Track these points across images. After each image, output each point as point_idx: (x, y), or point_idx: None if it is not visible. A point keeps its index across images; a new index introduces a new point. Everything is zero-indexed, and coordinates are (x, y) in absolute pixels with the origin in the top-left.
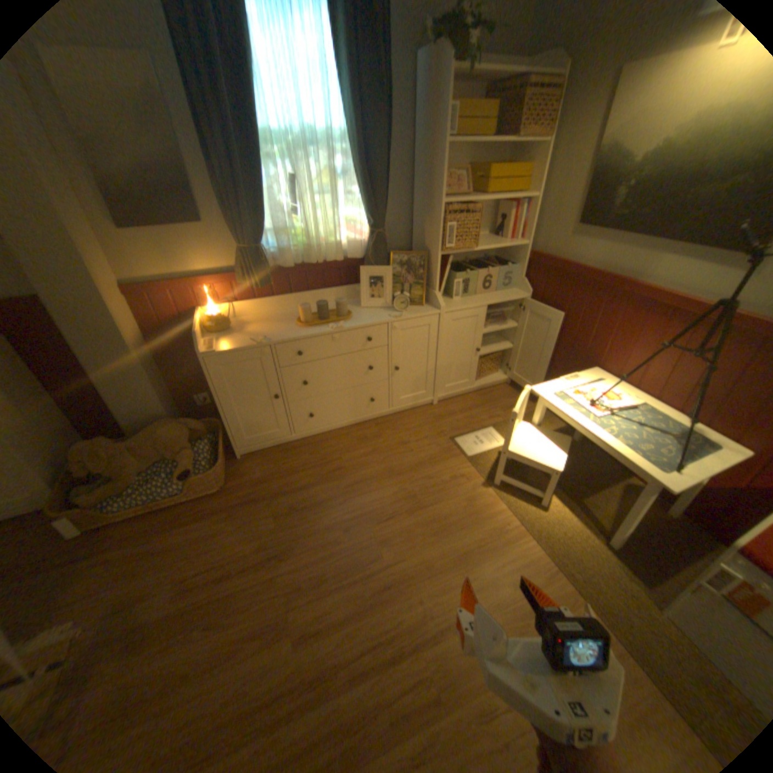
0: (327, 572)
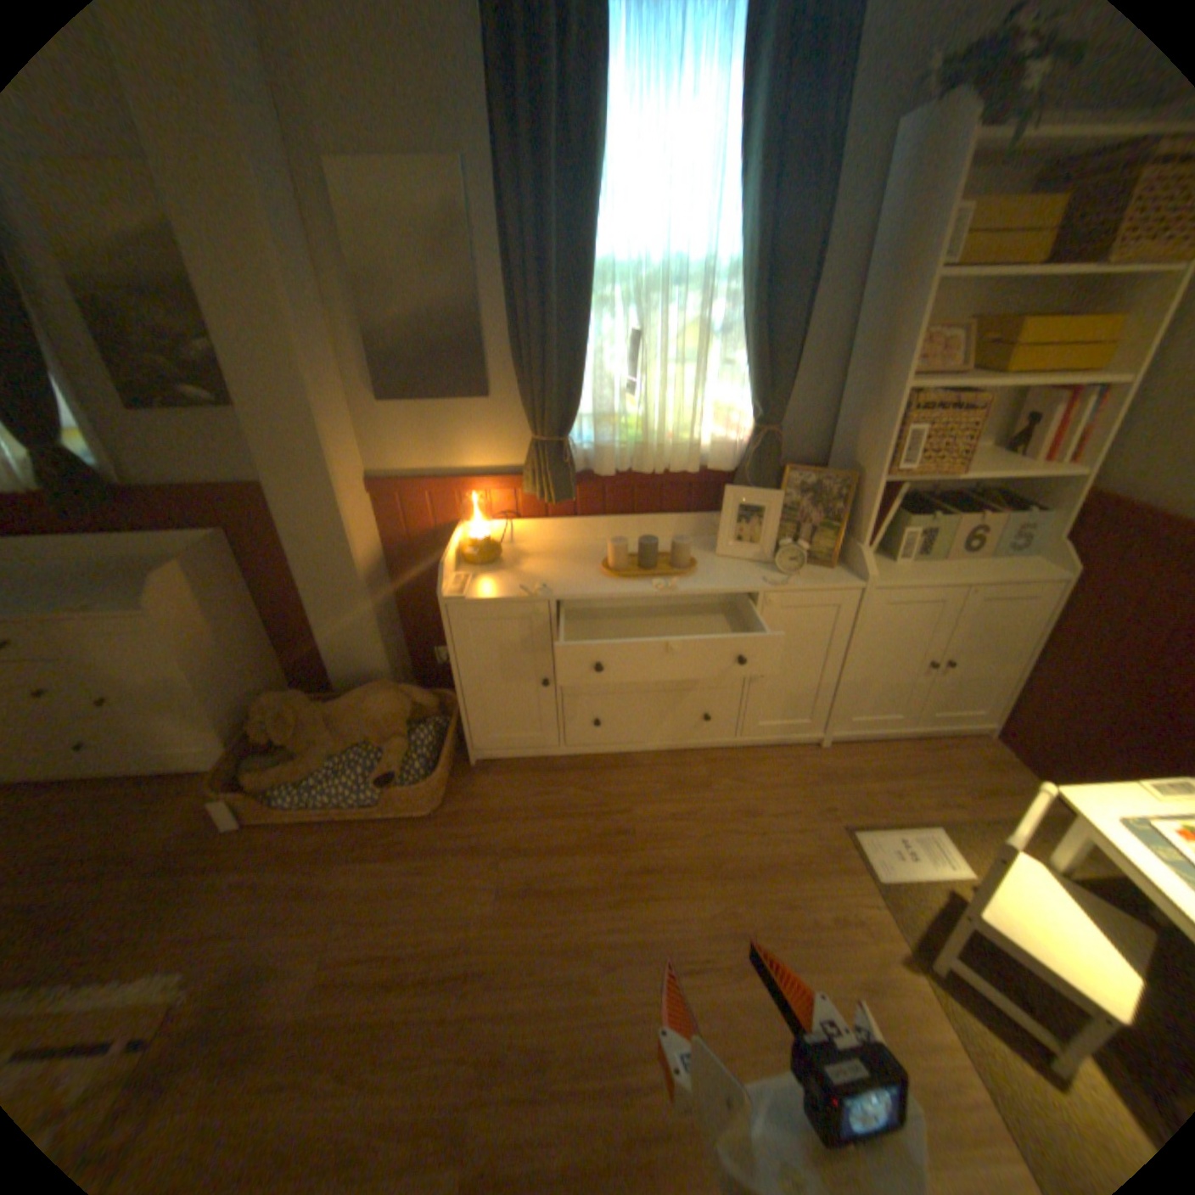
0: (557, 1046)
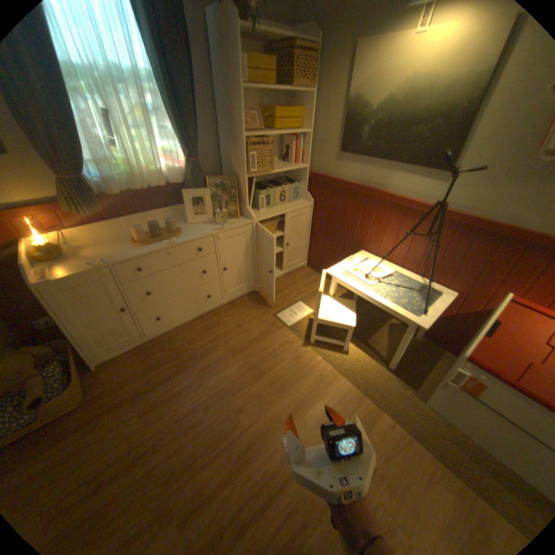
0: (196, 449)
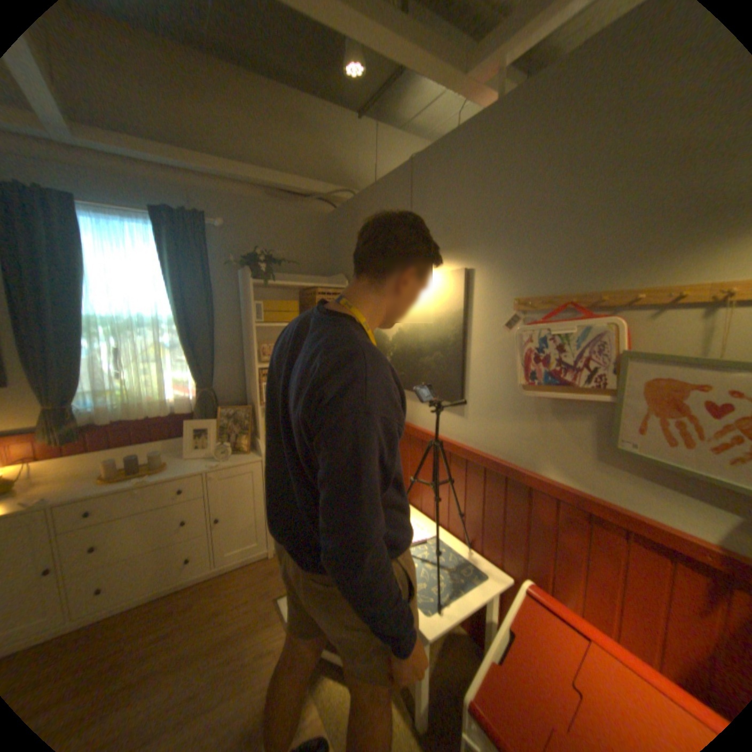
0: None
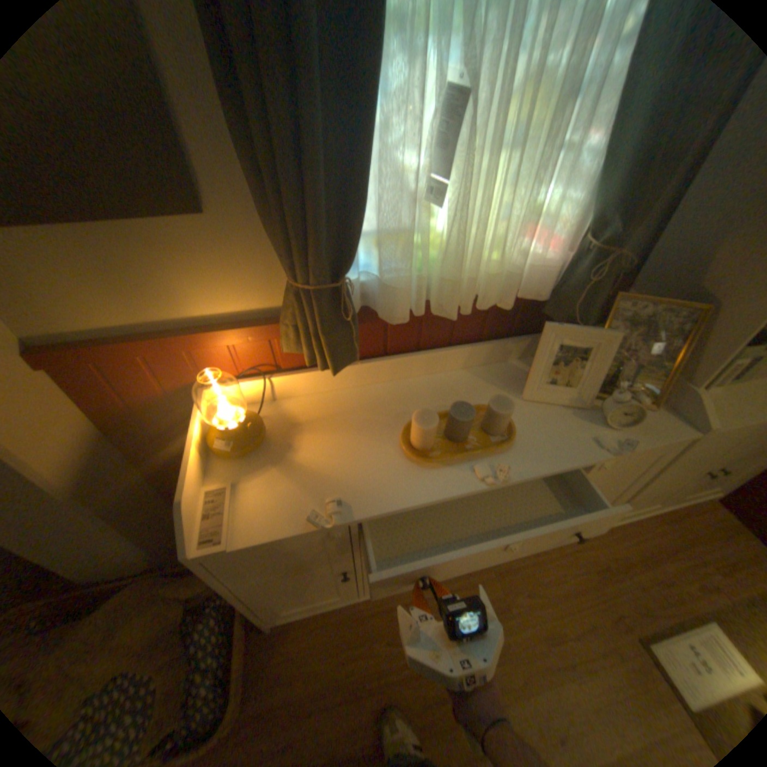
0: None
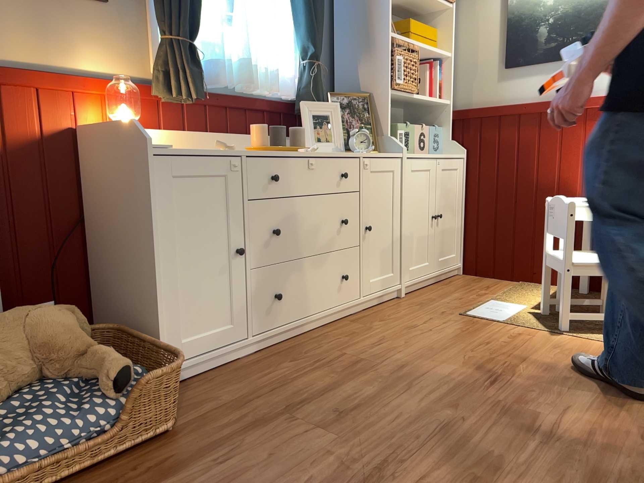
0: (489, 450)
